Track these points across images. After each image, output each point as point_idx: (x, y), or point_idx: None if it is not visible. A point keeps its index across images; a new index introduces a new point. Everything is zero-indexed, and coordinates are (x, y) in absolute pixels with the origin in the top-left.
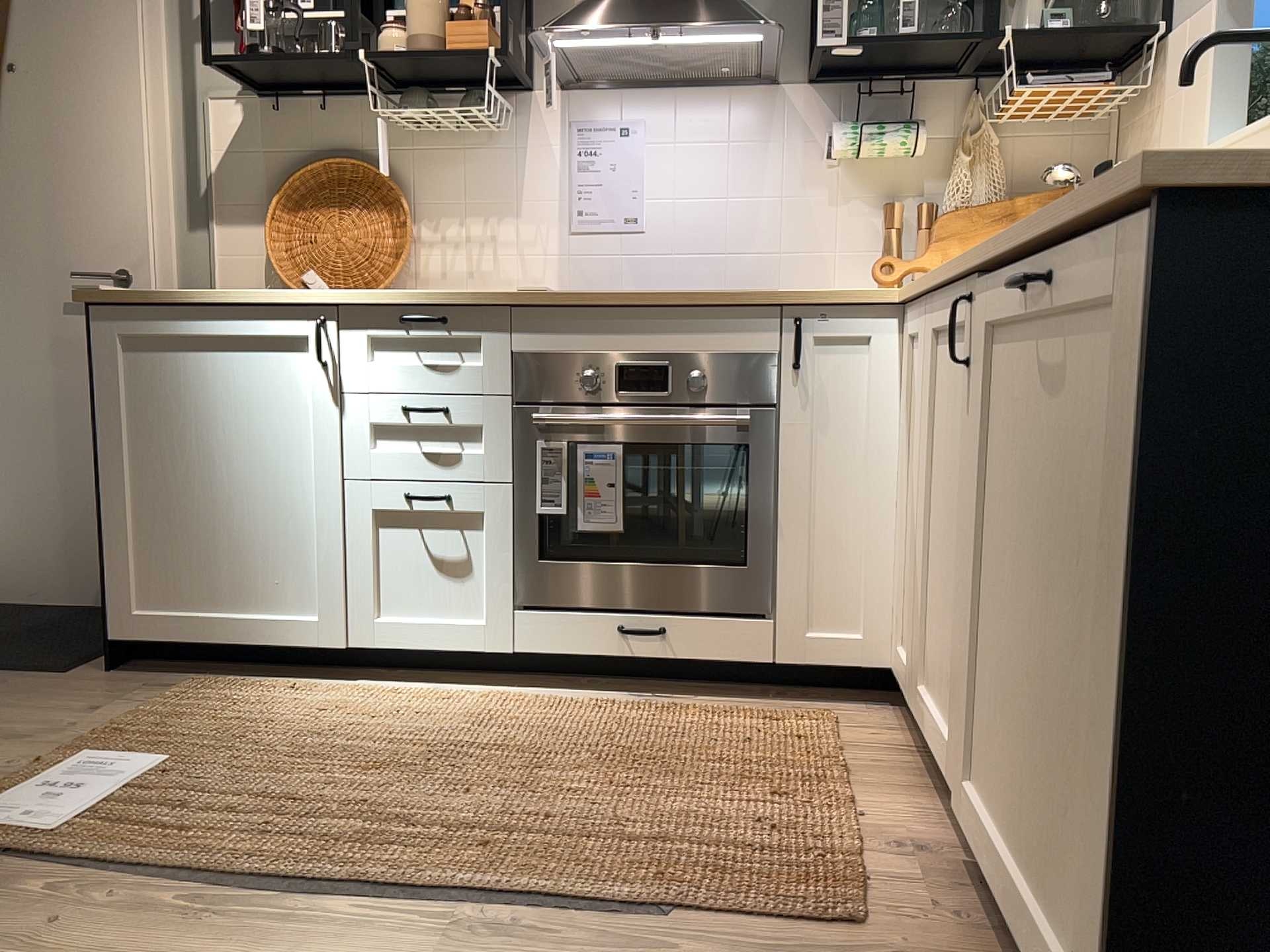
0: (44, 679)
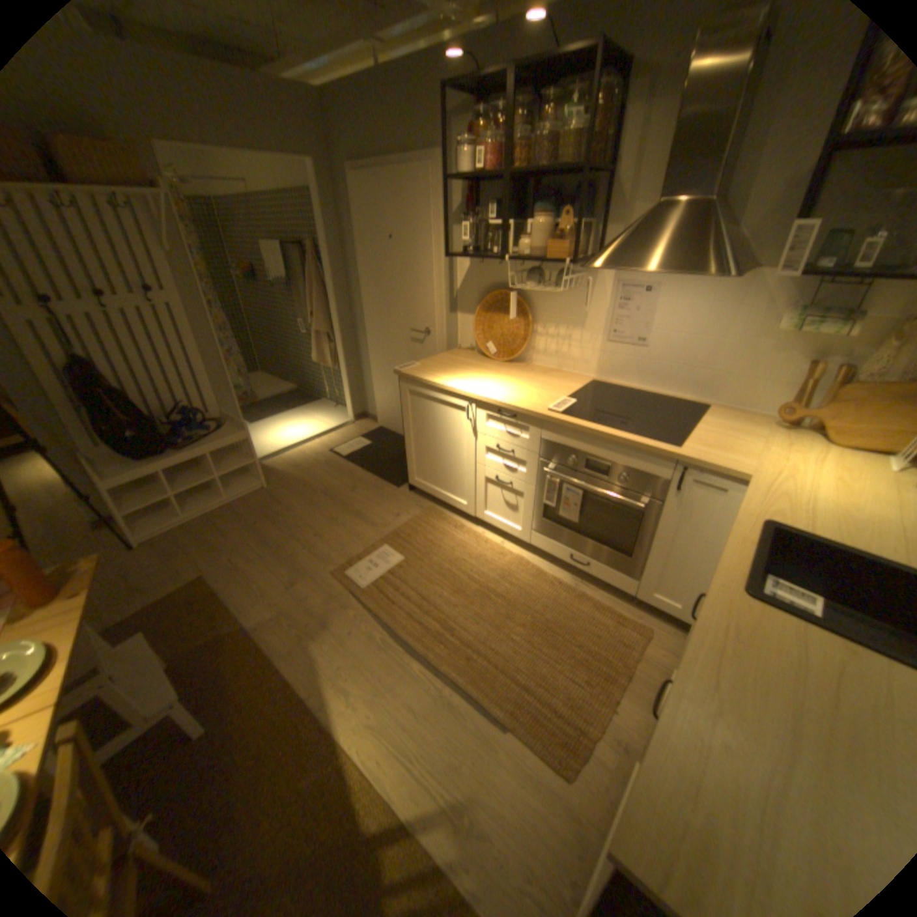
0: (393, 488)
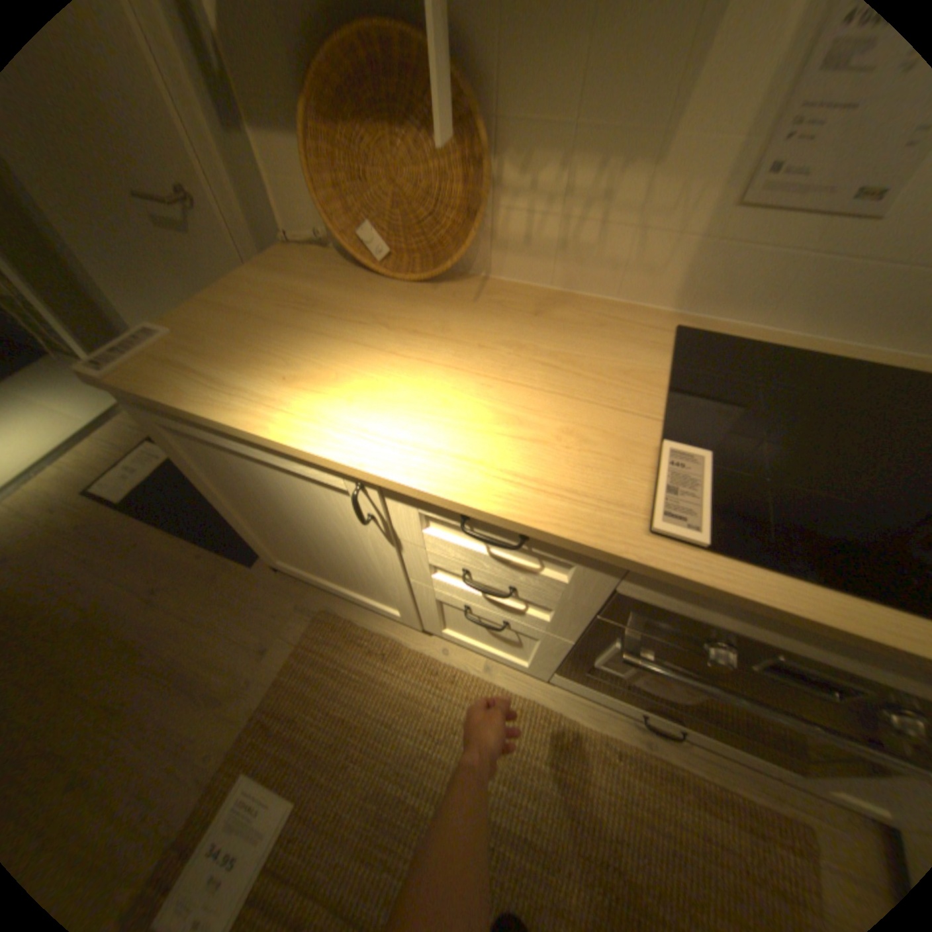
0: (237, 573)
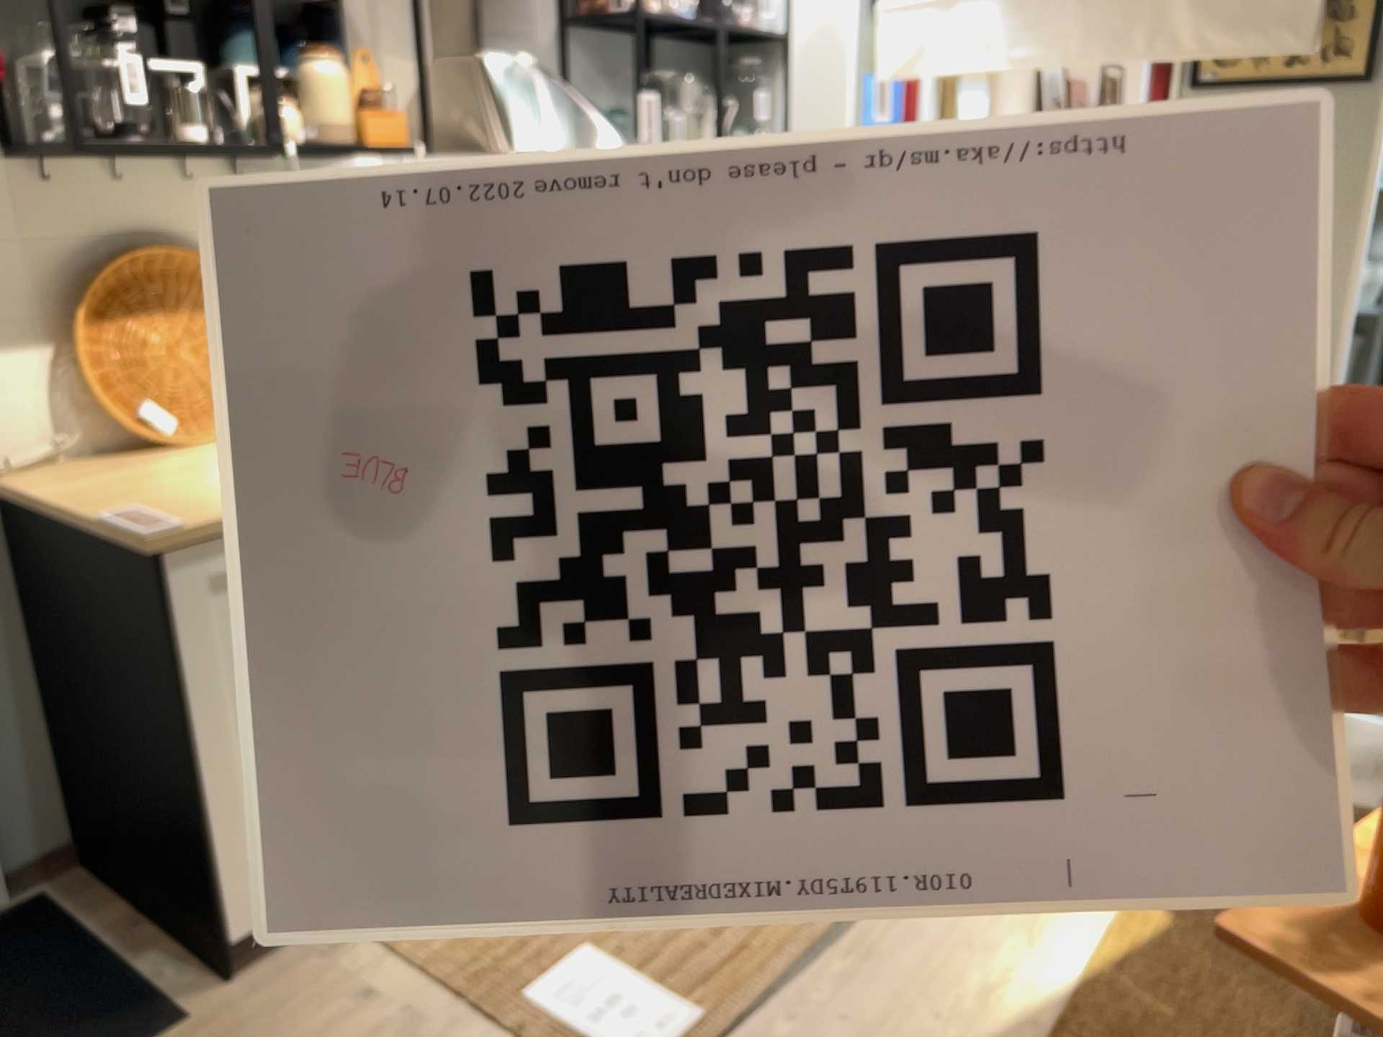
0: None
